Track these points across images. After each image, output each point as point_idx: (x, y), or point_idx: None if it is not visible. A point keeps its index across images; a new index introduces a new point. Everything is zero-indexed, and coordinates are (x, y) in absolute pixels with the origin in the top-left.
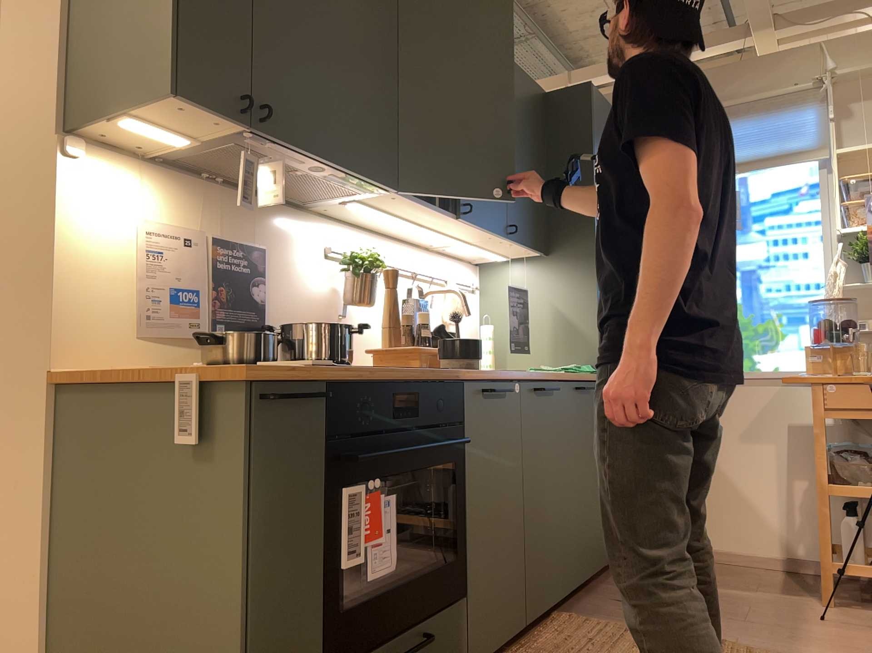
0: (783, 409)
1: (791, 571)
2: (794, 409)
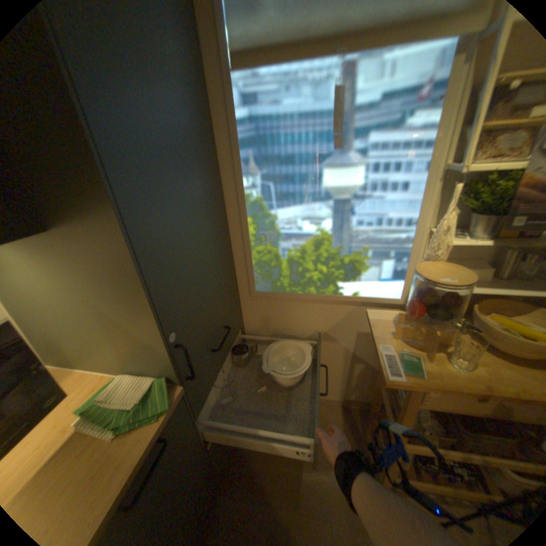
0: (355, 323)
1: (344, 408)
2: (363, 323)
